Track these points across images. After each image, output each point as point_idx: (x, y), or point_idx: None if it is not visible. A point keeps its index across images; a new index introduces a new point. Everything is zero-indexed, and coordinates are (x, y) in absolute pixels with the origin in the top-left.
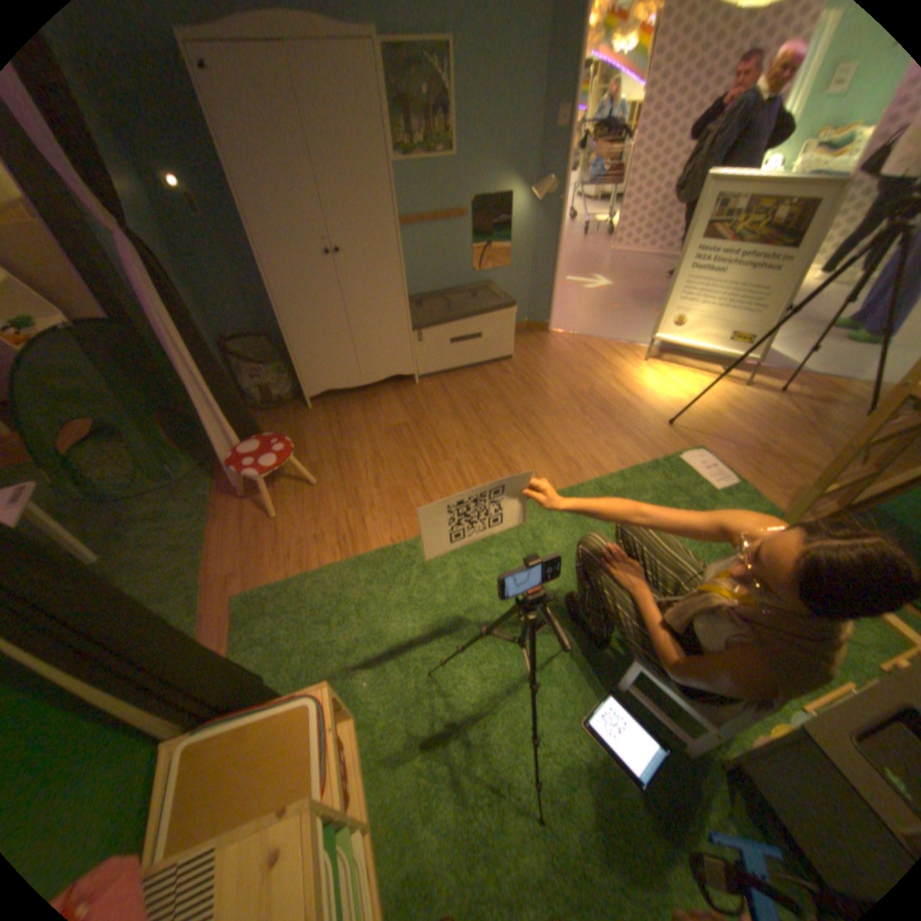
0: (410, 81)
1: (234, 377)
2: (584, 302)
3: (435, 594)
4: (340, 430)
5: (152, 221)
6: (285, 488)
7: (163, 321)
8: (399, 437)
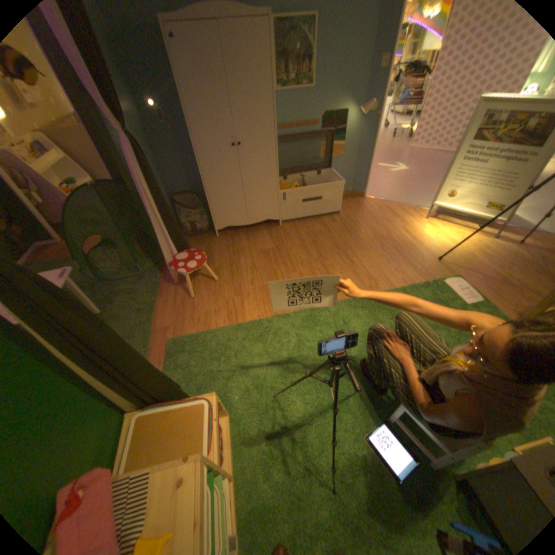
0: (289, 41)
1: (177, 216)
2: (389, 179)
3: (281, 350)
4: (233, 250)
5: (139, 125)
6: (200, 281)
7: (141, 182)
8: (267, 256)
